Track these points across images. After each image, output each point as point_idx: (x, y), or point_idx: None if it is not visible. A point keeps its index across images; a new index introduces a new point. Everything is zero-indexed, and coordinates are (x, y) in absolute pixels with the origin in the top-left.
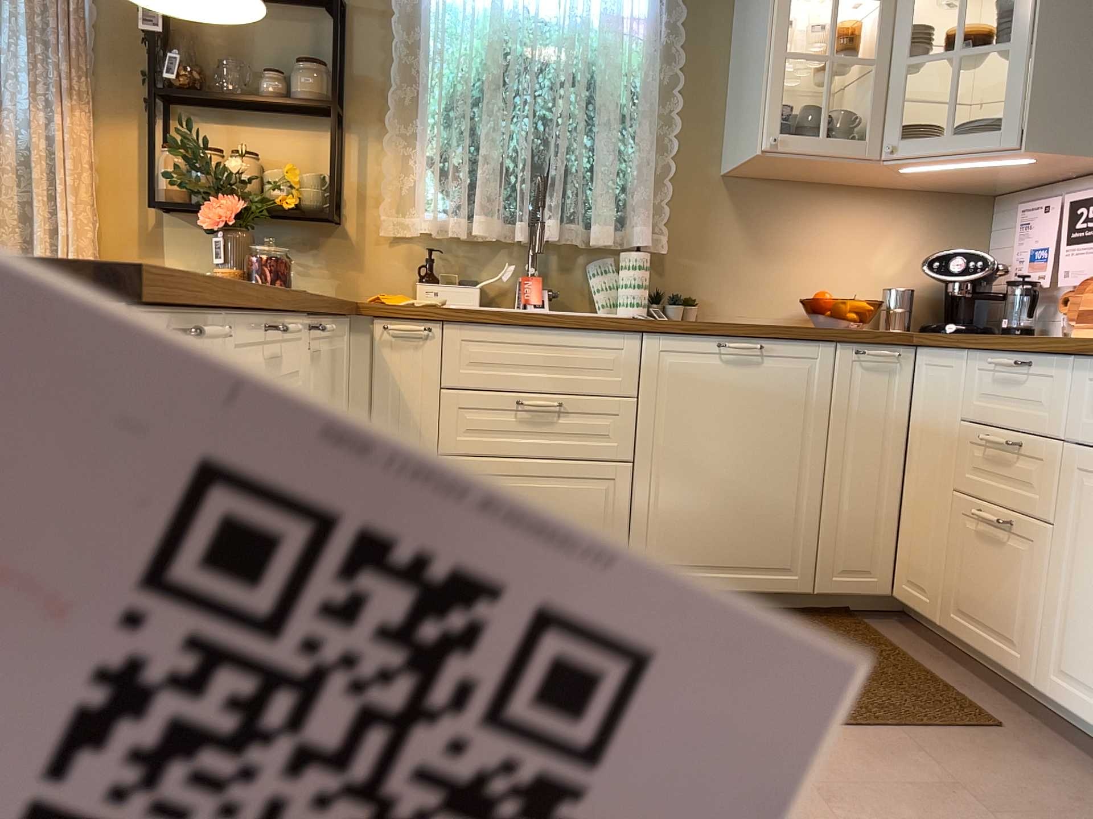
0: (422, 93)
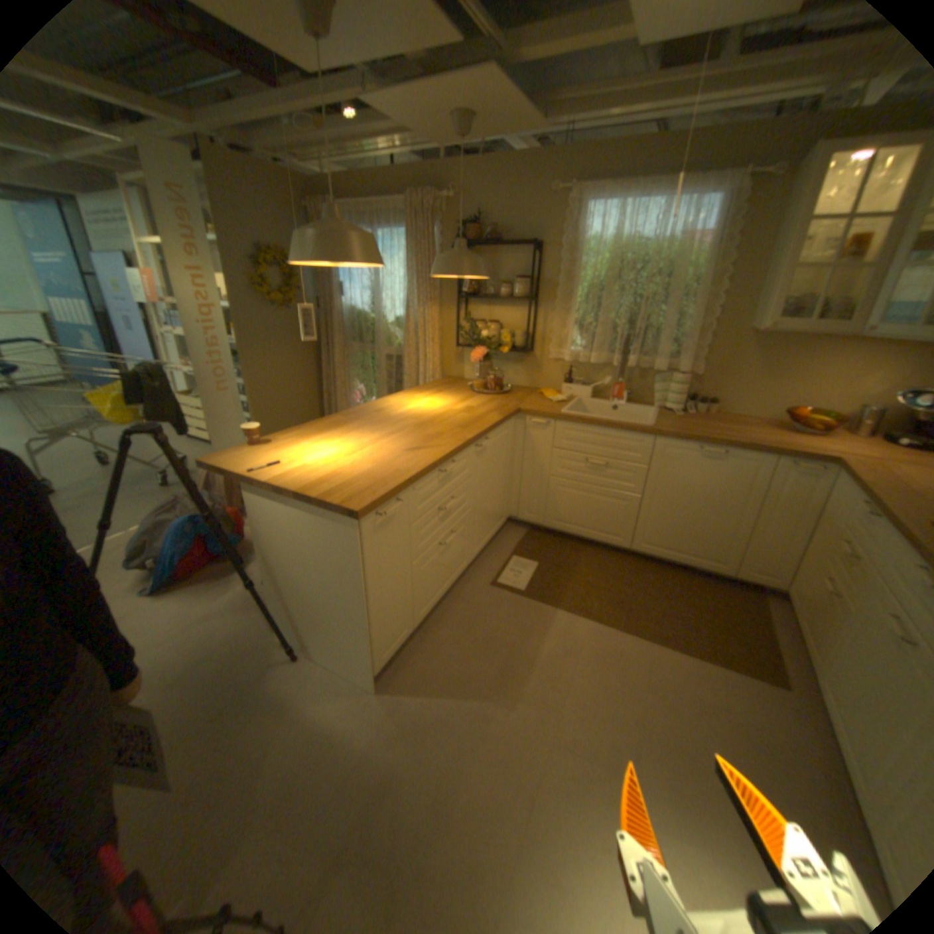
0: (574, 286)
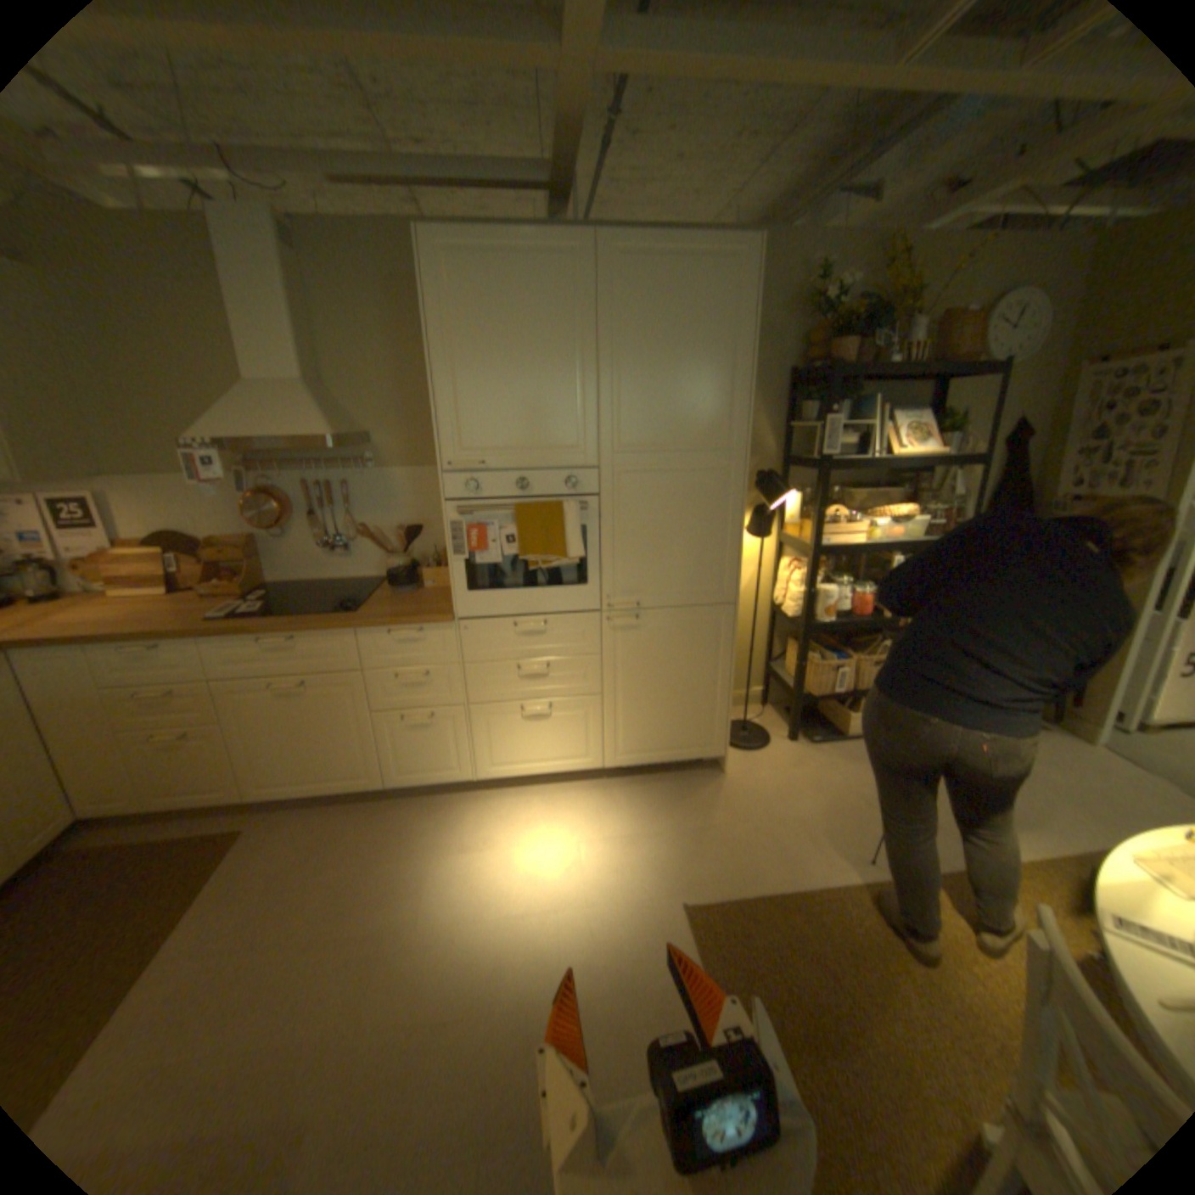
0: None
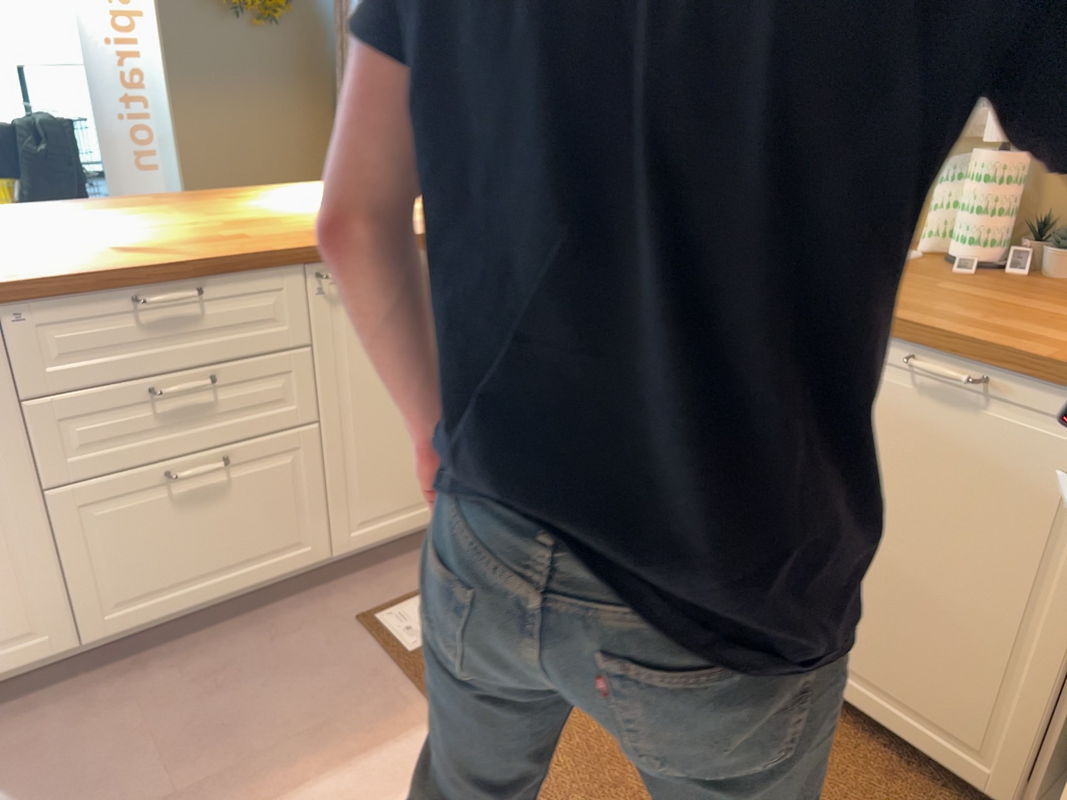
0: None
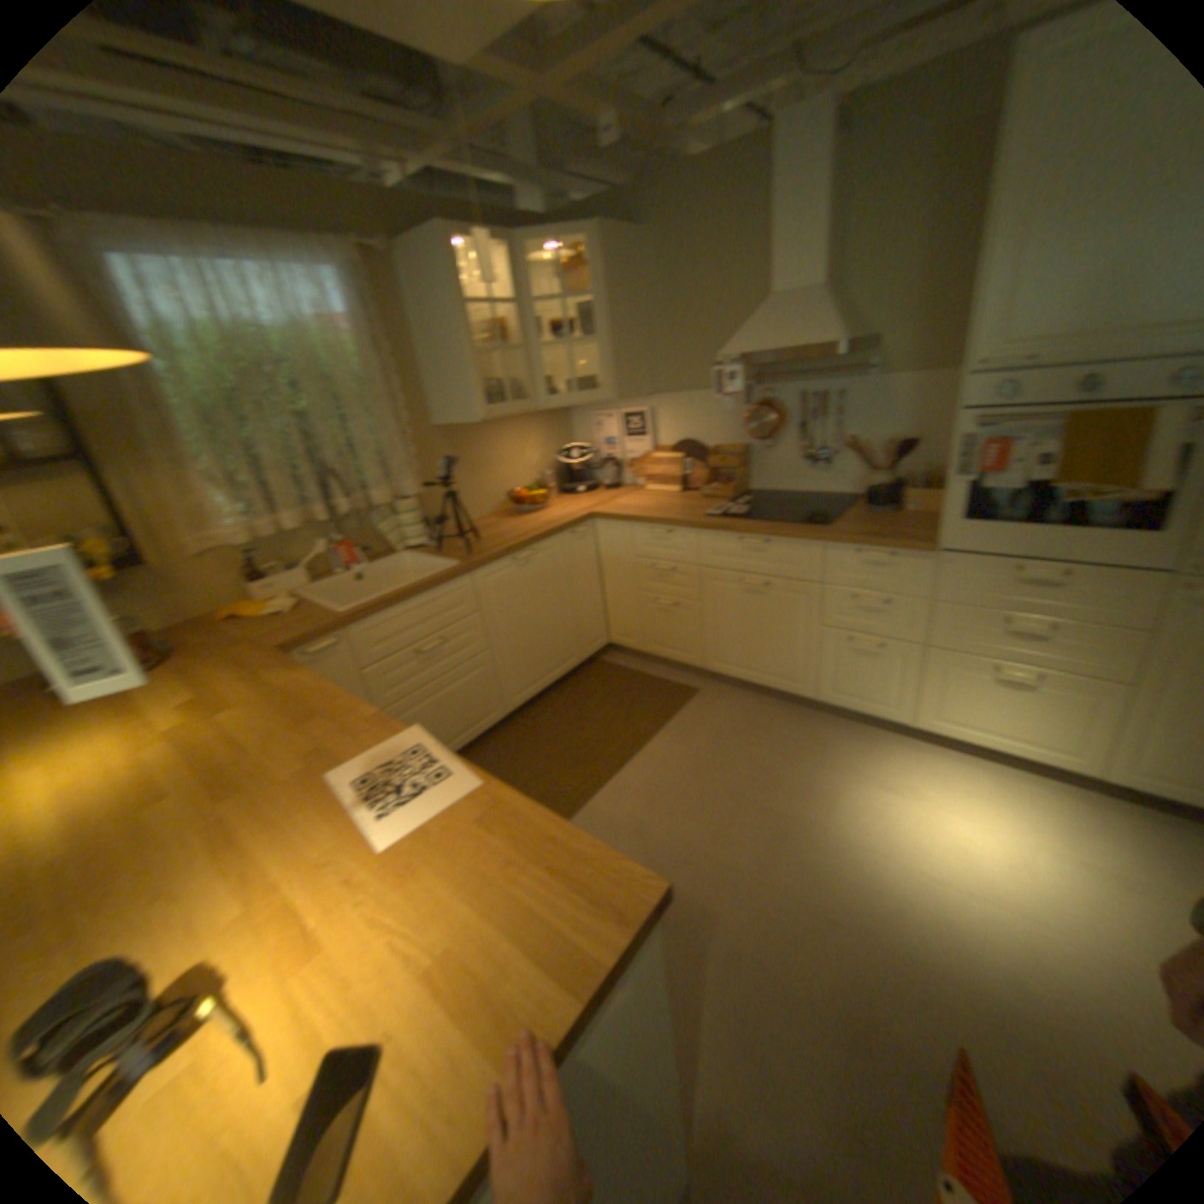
0: (160, 420)
